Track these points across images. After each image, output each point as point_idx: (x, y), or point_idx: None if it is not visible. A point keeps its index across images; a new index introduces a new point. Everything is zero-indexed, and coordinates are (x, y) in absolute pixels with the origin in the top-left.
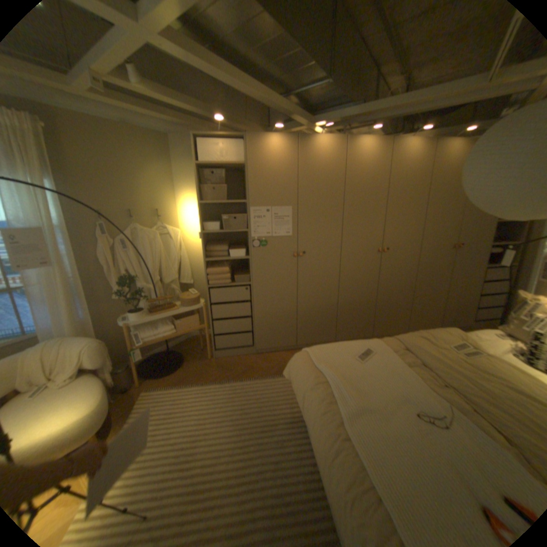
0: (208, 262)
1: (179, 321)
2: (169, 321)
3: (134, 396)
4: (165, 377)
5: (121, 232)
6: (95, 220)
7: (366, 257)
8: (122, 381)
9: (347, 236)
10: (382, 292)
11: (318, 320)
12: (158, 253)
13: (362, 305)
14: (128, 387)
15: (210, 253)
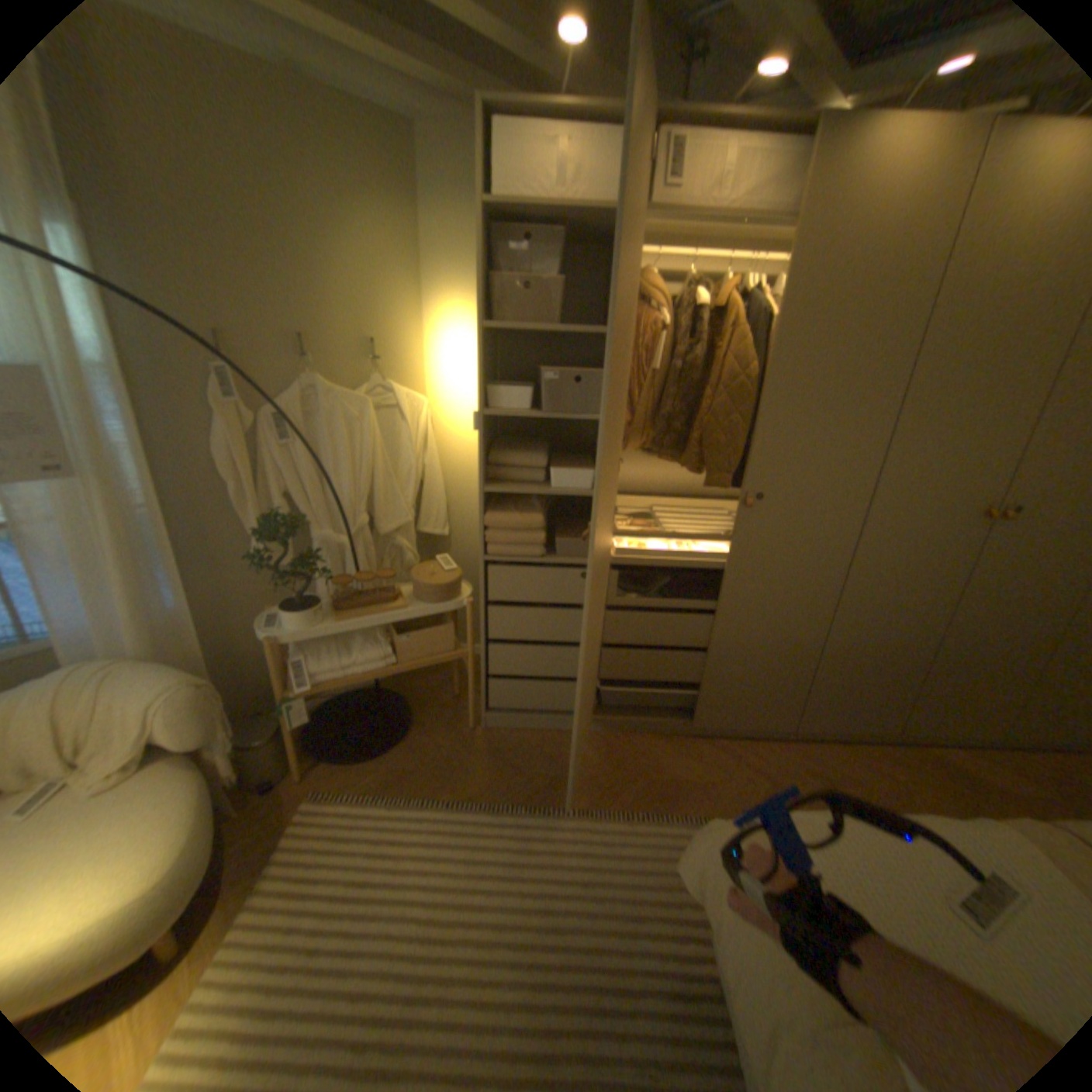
0: (491, 494)
1: (407, 638)
2: (384, 631)
3: (287, 808)
4: (363, 763)
5: (279, 395)
6: (210, 356)
7: (946, 527)
8: (261, 766)
9: (903, 460)
10: (965, 628)
11: (763, 678)
12: (370, 457)
13: (896, 656)
14: (276, 780)
15: (500, 472)
